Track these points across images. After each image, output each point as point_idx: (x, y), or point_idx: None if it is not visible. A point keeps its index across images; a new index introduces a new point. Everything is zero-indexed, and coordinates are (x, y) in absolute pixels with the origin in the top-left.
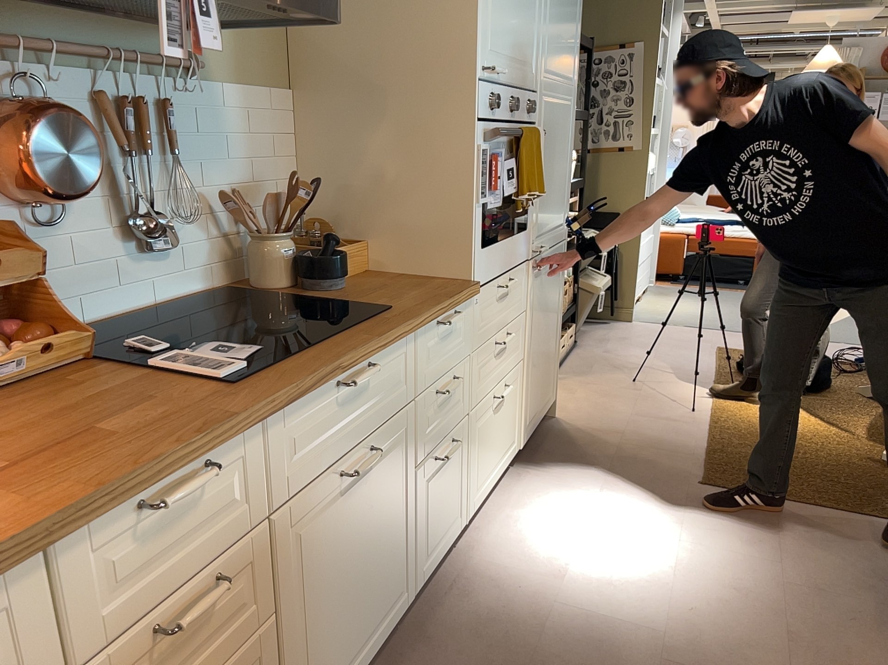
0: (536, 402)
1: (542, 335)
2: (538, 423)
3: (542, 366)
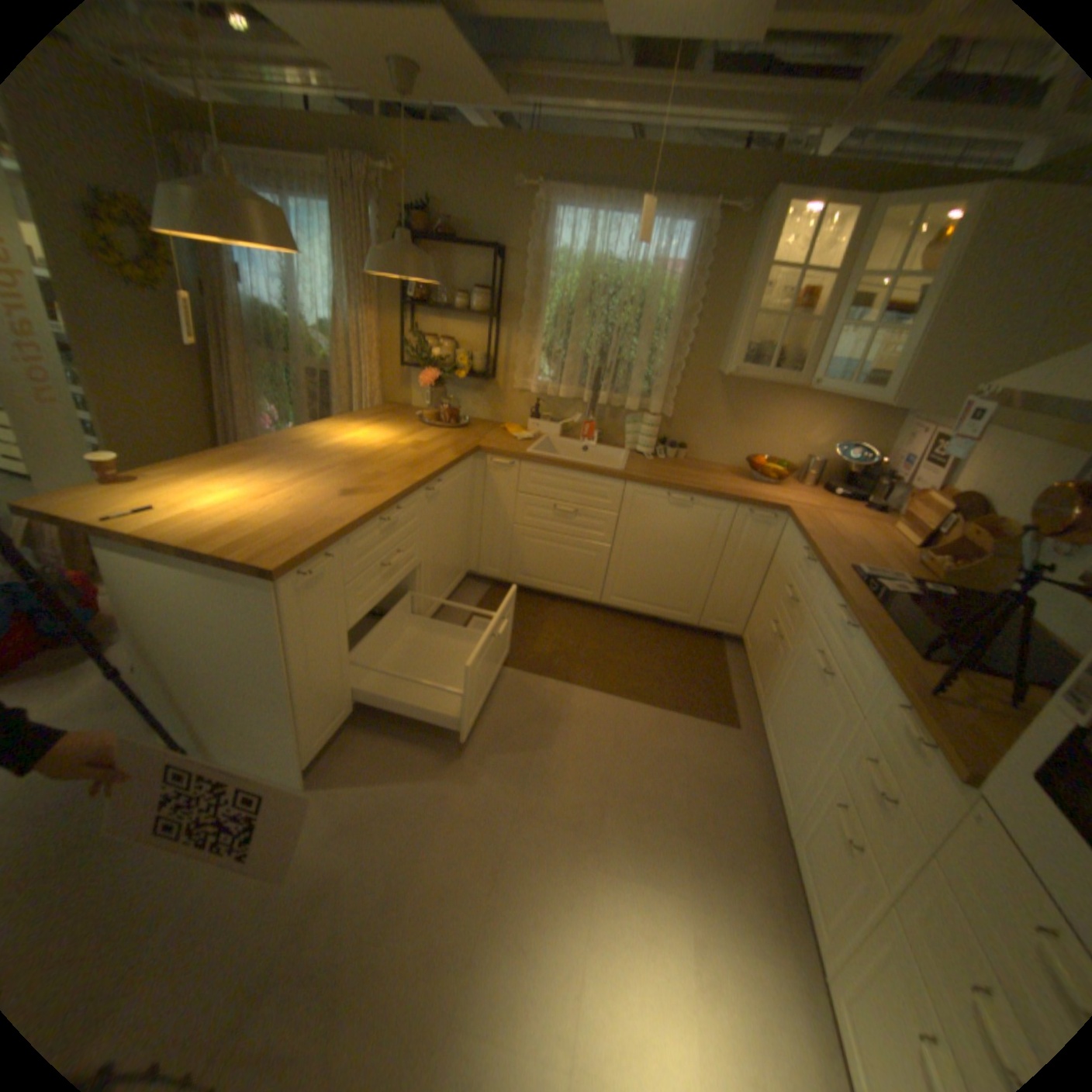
0: None
1: None
2: None
3: None
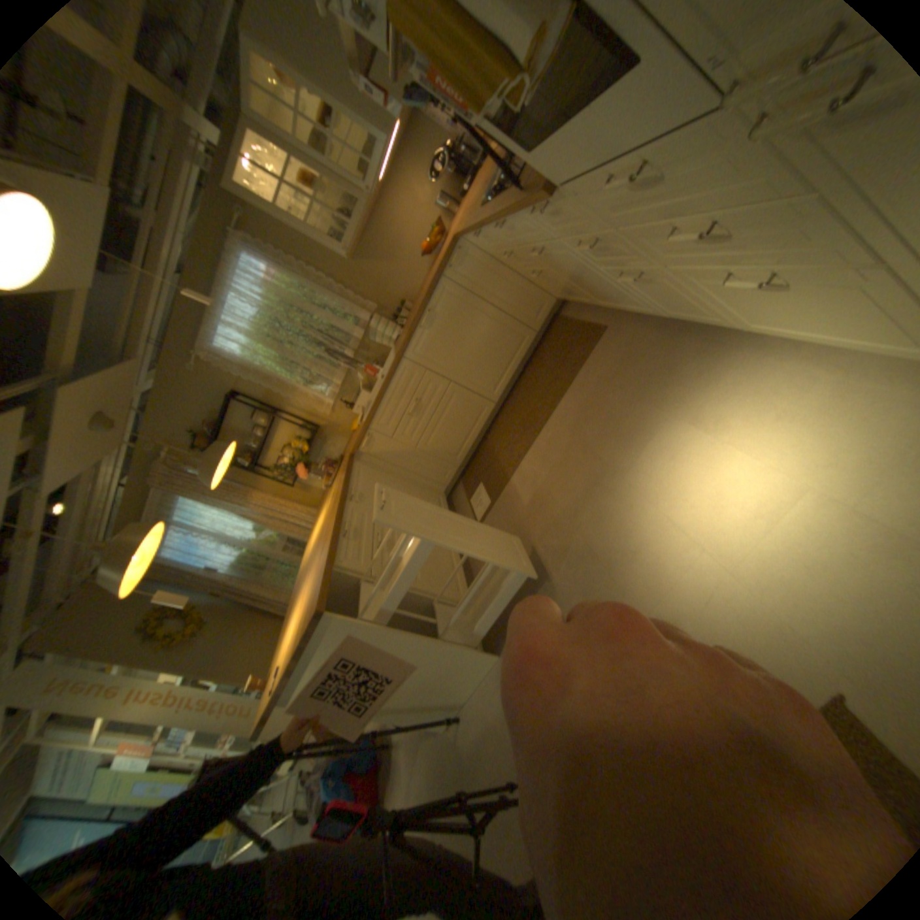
0: None
1: None
2: None
3: None
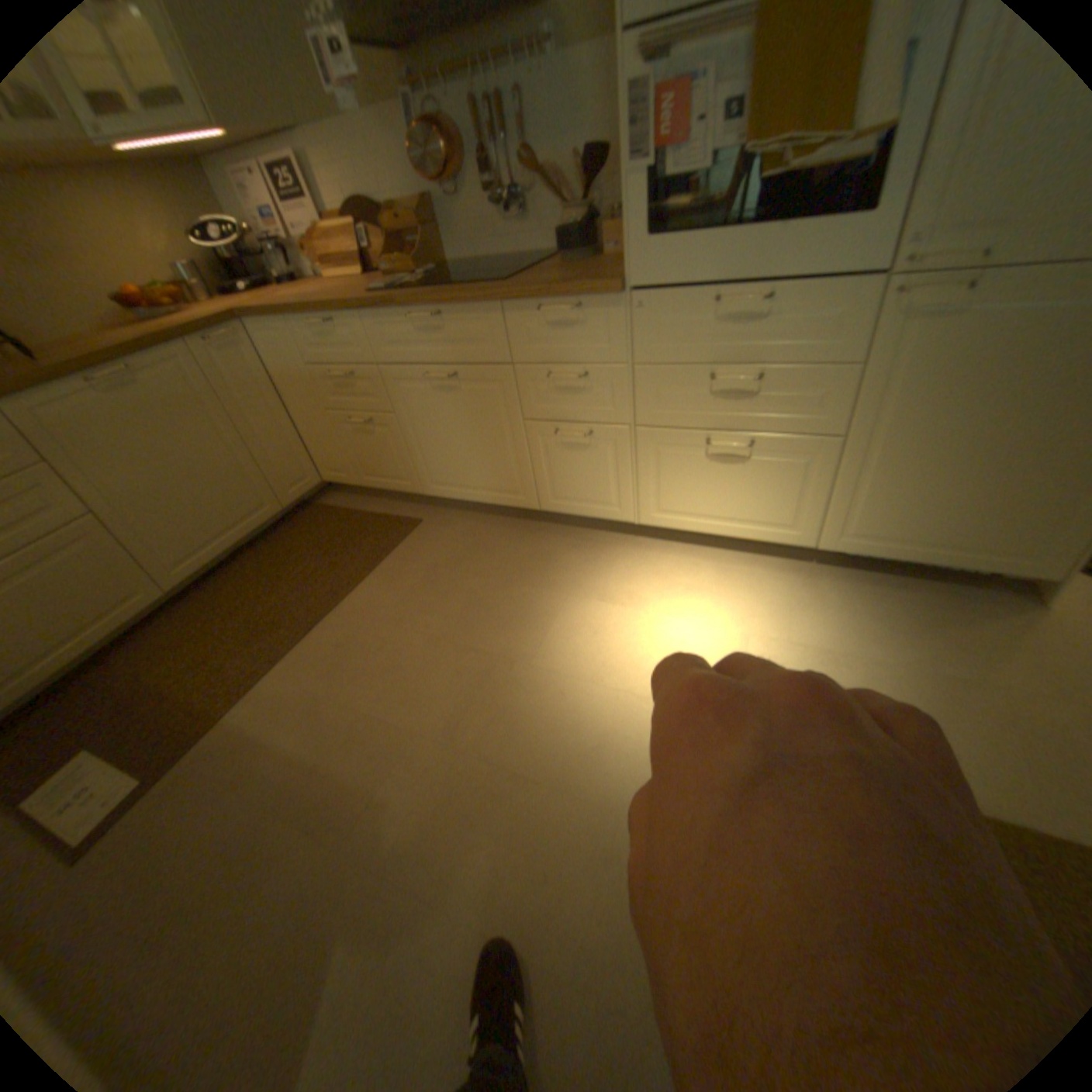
0: (911, 526)
1: (962, 431)
2: (920, 562)
3: (955, 484)
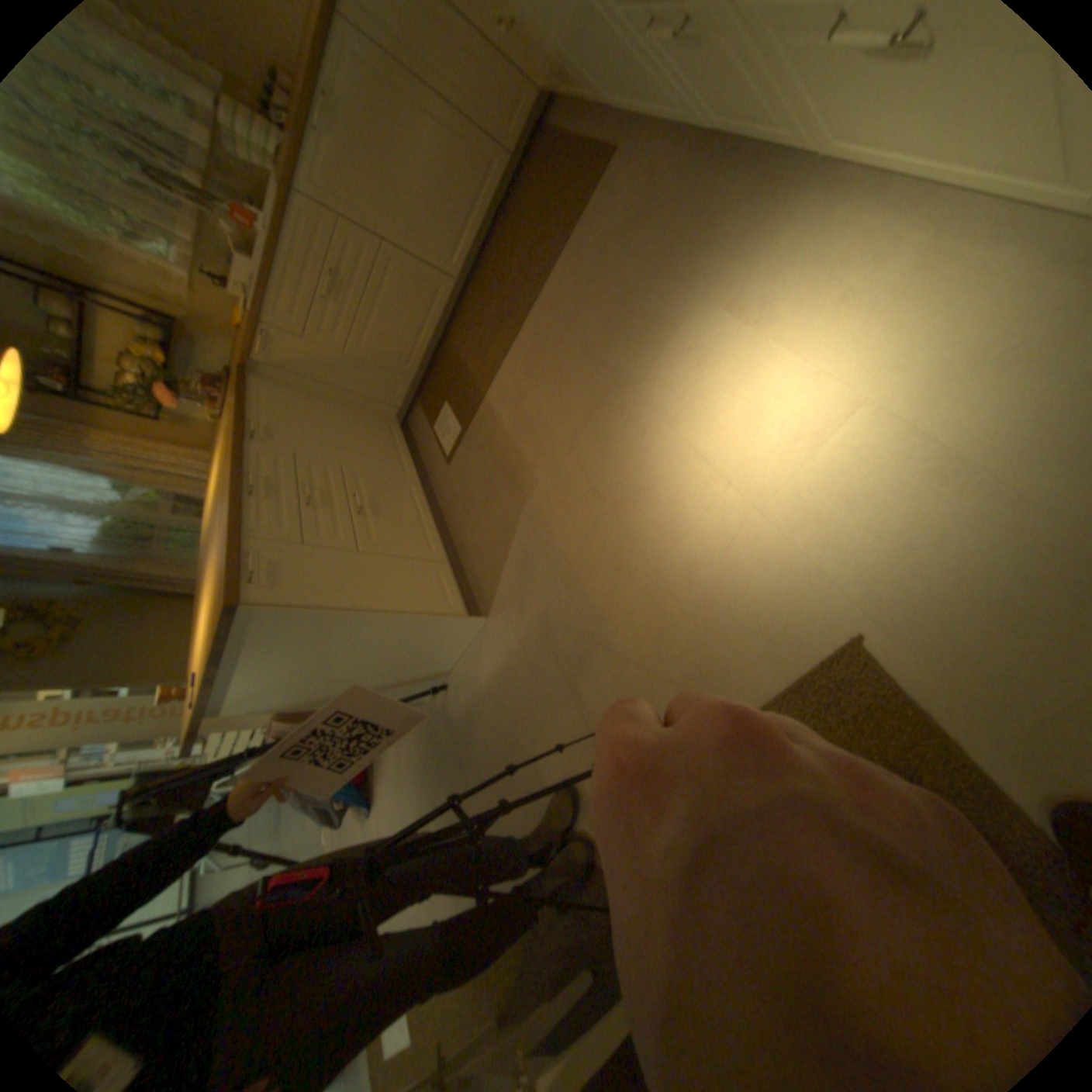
0: None
1: None
2: None
3: None
